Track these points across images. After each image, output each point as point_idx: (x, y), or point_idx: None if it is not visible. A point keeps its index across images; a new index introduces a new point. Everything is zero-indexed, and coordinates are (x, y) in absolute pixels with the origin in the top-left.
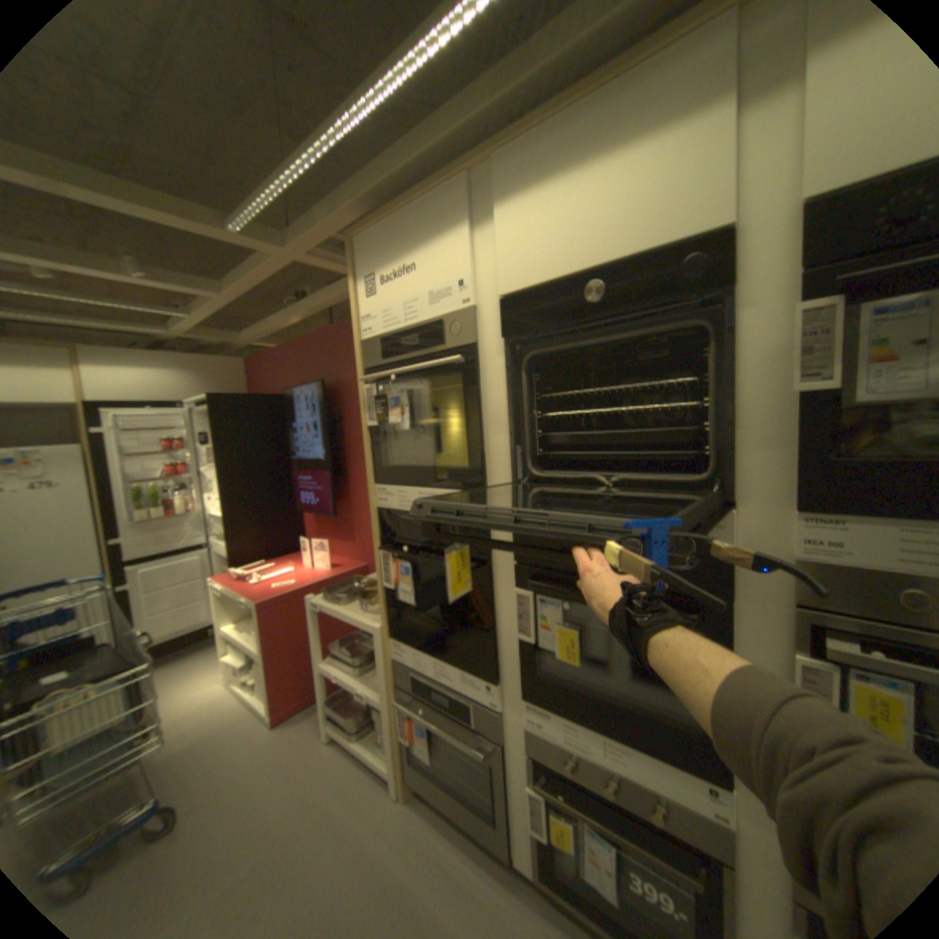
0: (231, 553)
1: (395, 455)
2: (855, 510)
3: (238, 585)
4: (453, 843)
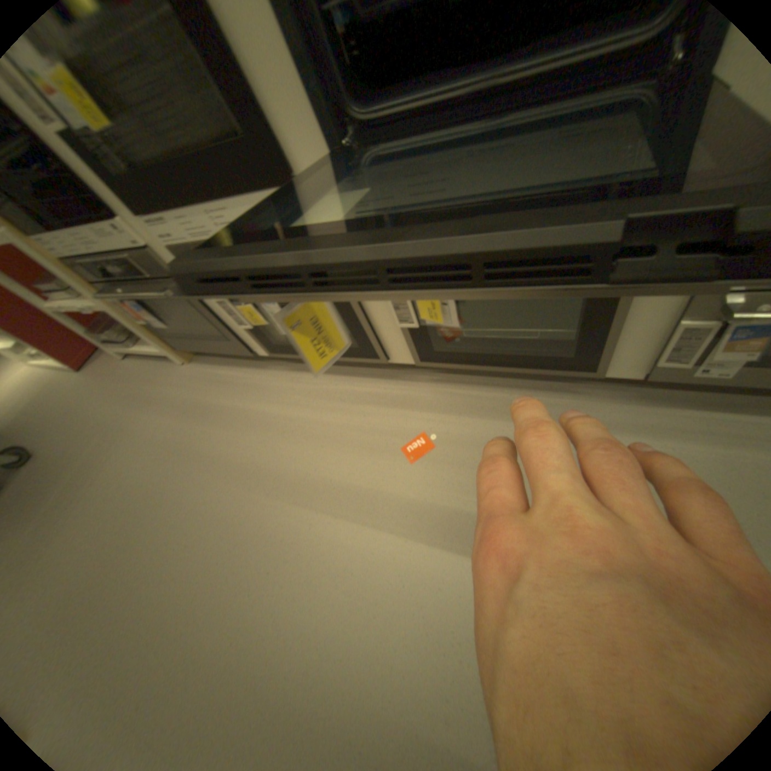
0: None
1: None
2: None
3: None
4: (226, 366)
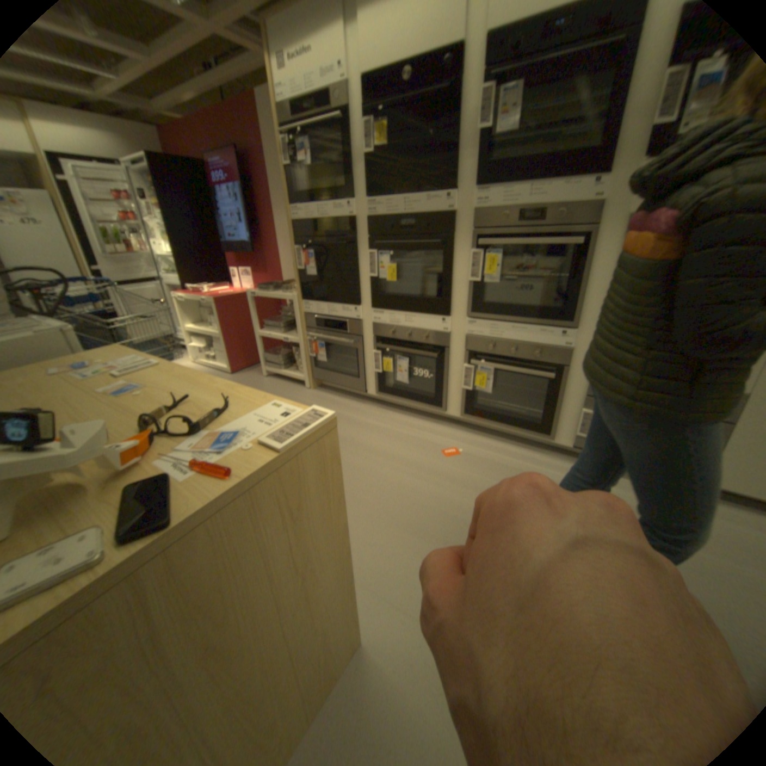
0: (179, 277)
1: (299, 185)
2: (492, 180)
3: (192, 293)
4: (338, 395)
